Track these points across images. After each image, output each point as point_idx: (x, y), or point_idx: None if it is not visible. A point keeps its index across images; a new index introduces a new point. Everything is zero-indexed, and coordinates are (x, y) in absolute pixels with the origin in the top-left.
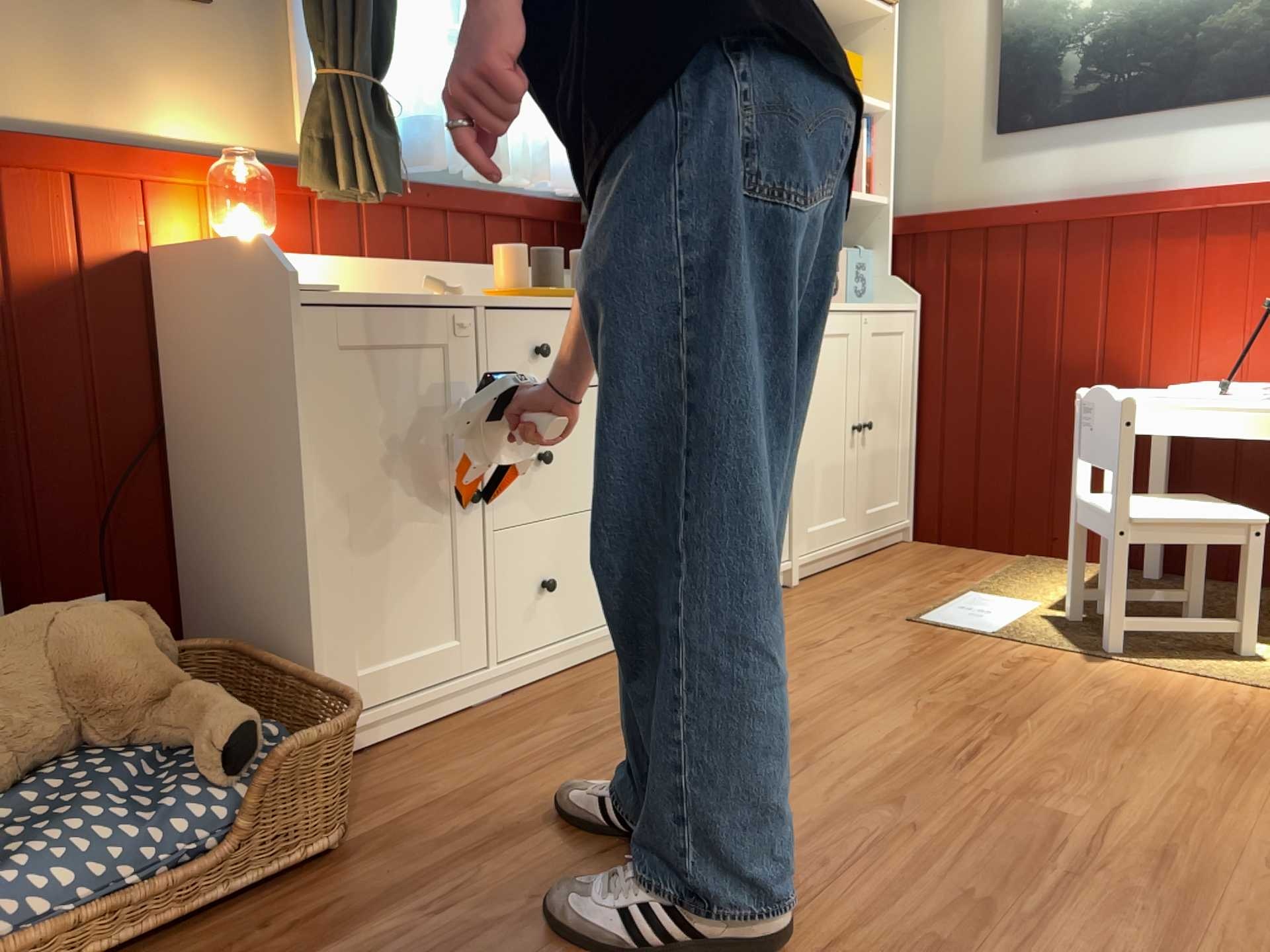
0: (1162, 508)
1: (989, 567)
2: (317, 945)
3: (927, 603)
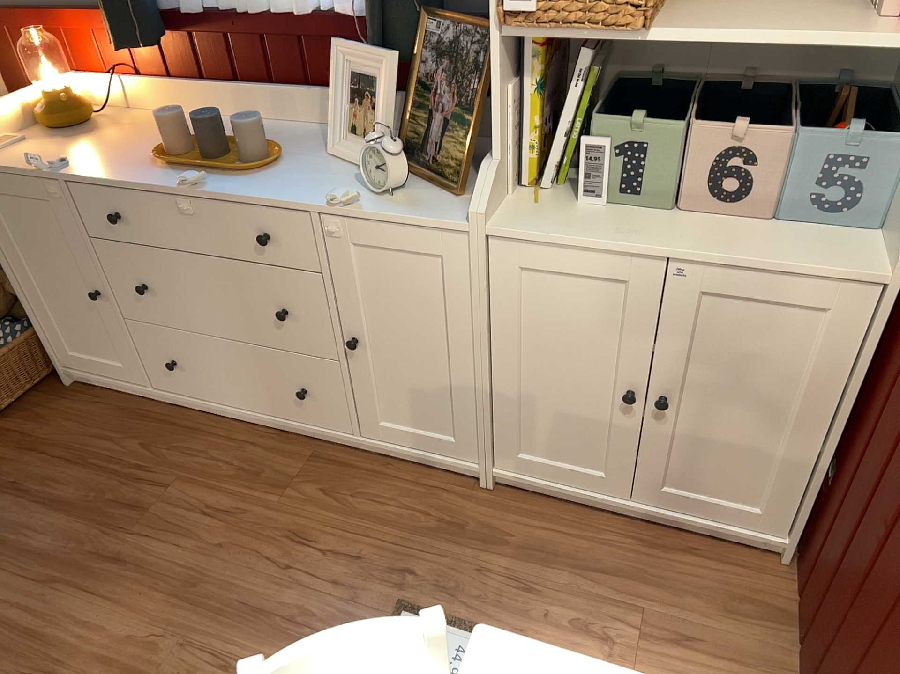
0: None
1: (691, 669)
2: None
3: (473, 610)
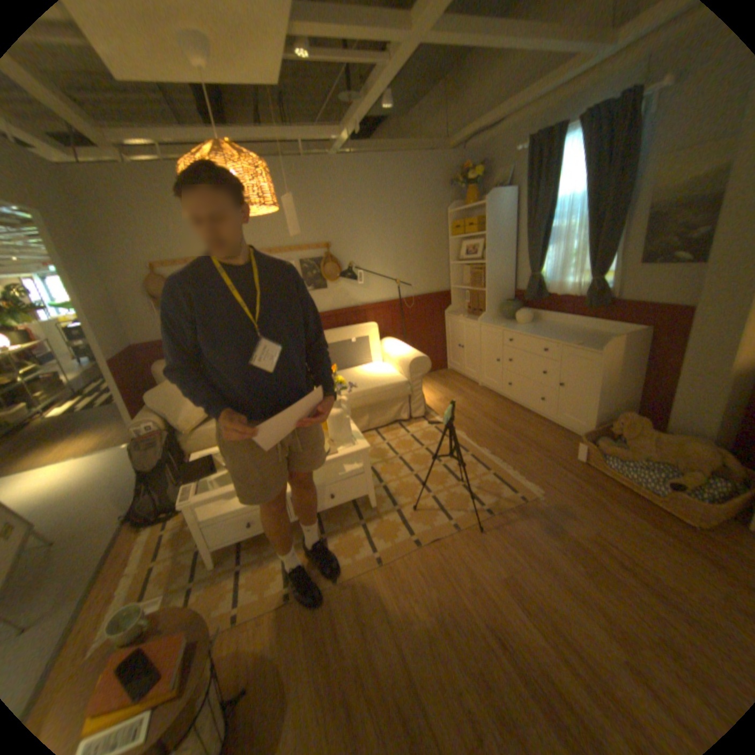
0: None
1: None
2: (653, 525)
3: None
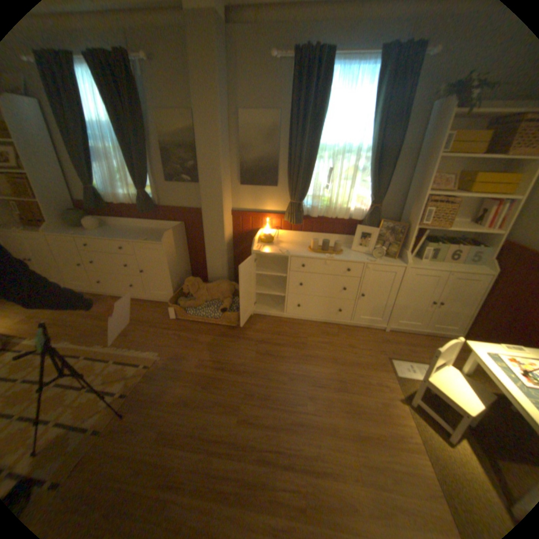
0: (453, 387)
1: (461, 365)
2: (220, 336)
3: (406, 359)
